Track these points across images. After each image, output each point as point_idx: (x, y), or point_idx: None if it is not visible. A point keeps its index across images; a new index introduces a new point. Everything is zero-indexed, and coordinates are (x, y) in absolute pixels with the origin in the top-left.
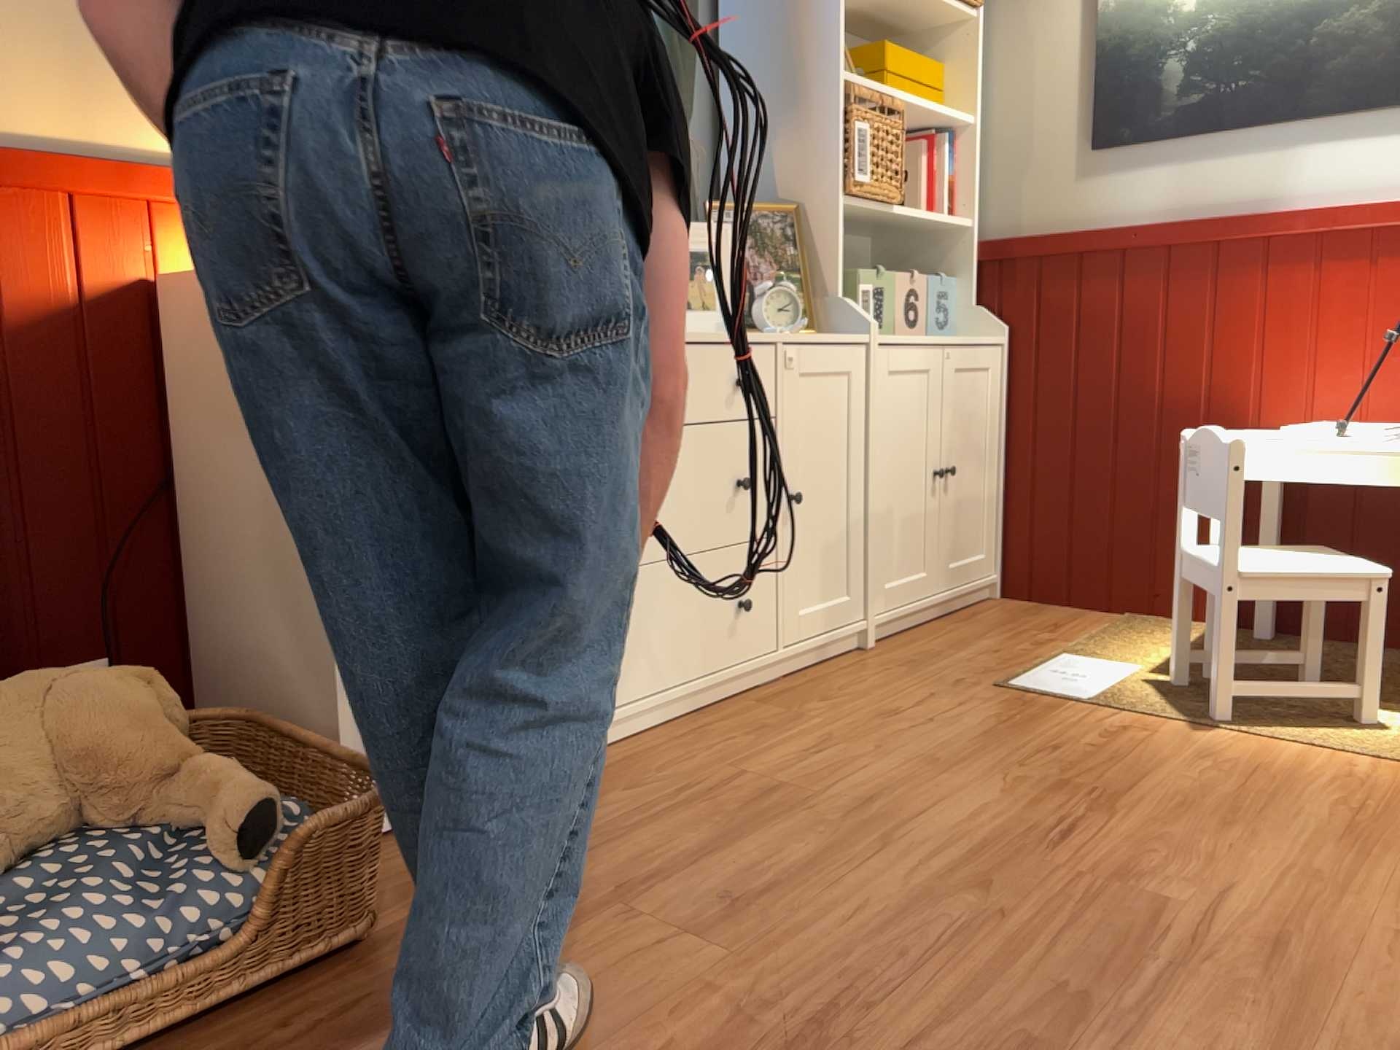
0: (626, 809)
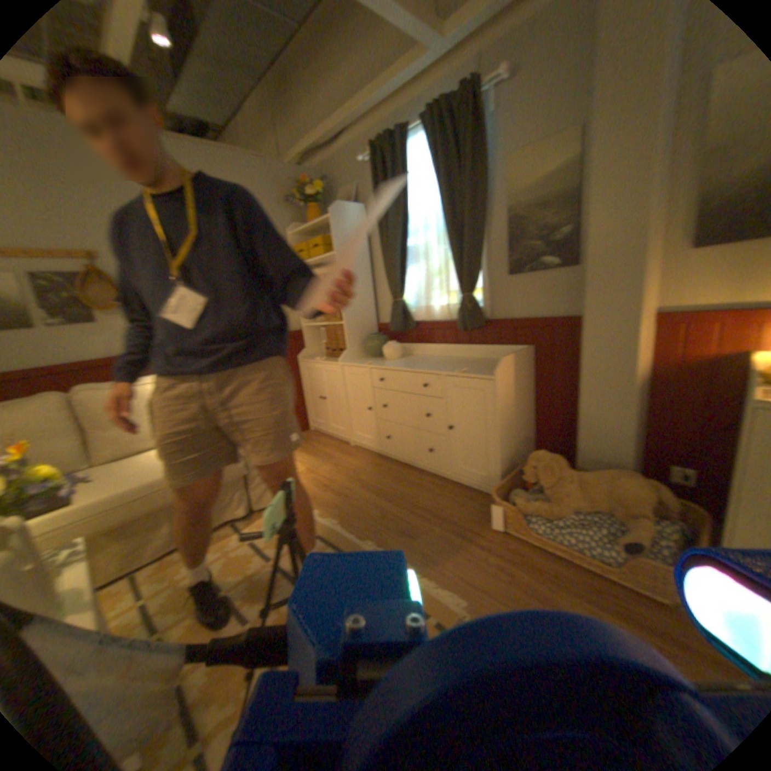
0: None
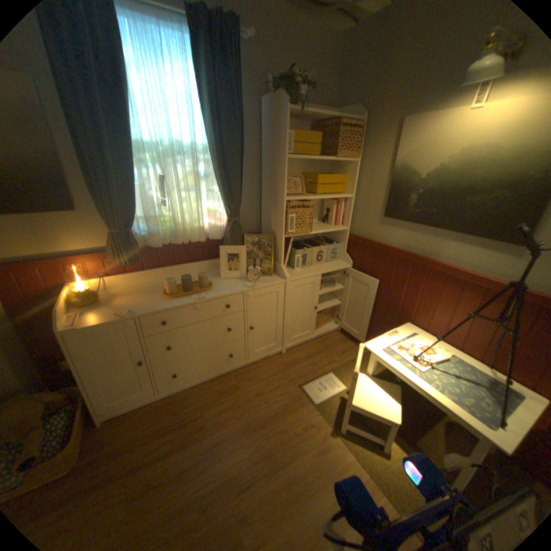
0: (163, 426)
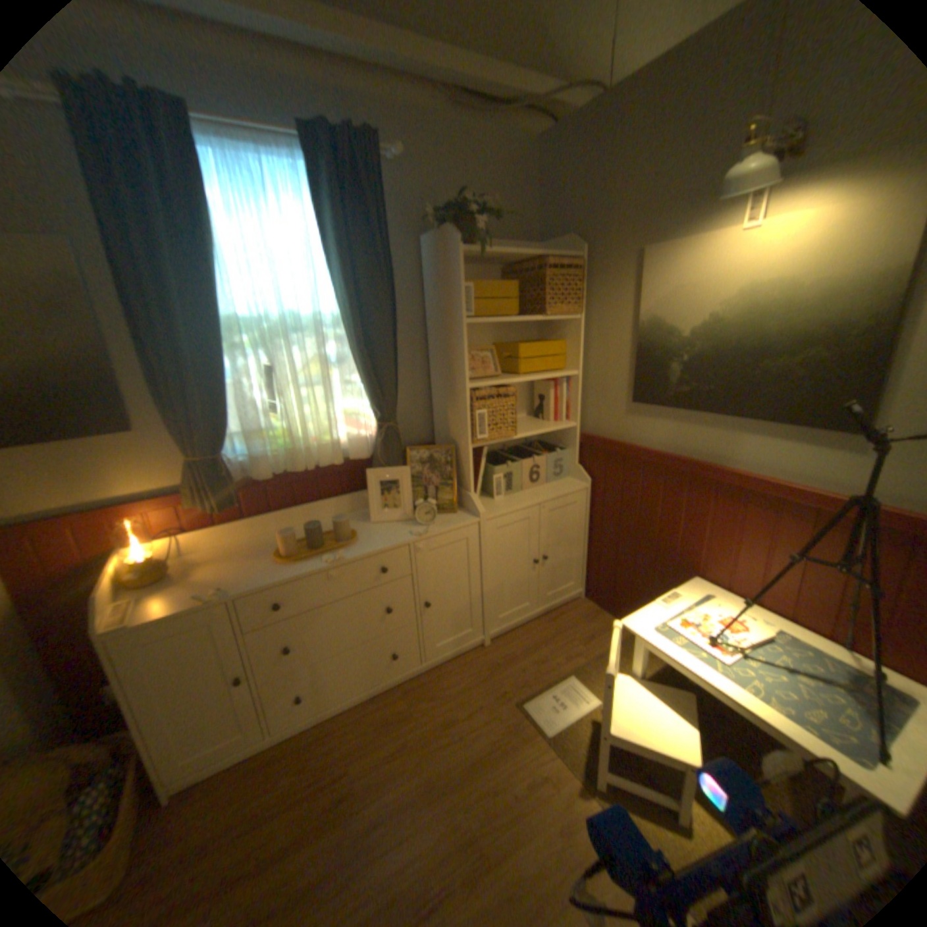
0: (280, 796)
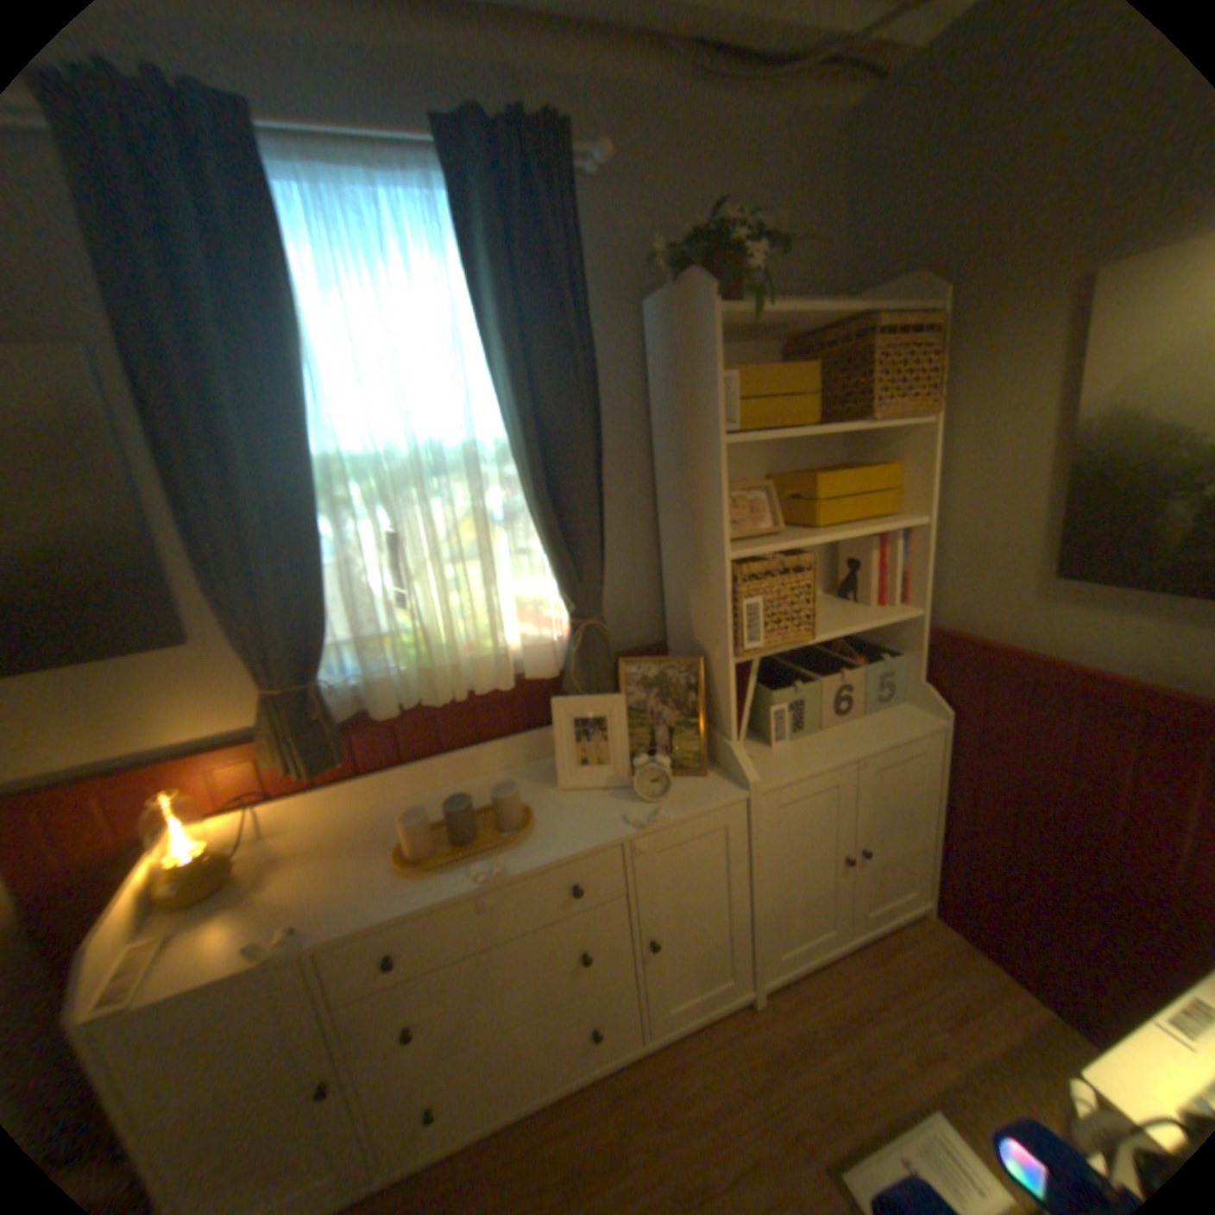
0: None
